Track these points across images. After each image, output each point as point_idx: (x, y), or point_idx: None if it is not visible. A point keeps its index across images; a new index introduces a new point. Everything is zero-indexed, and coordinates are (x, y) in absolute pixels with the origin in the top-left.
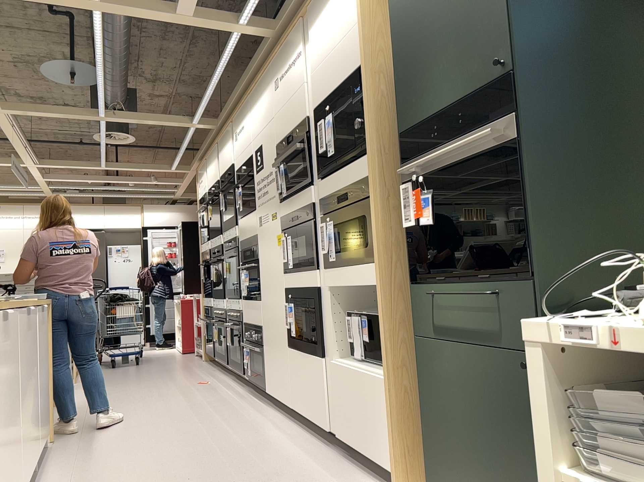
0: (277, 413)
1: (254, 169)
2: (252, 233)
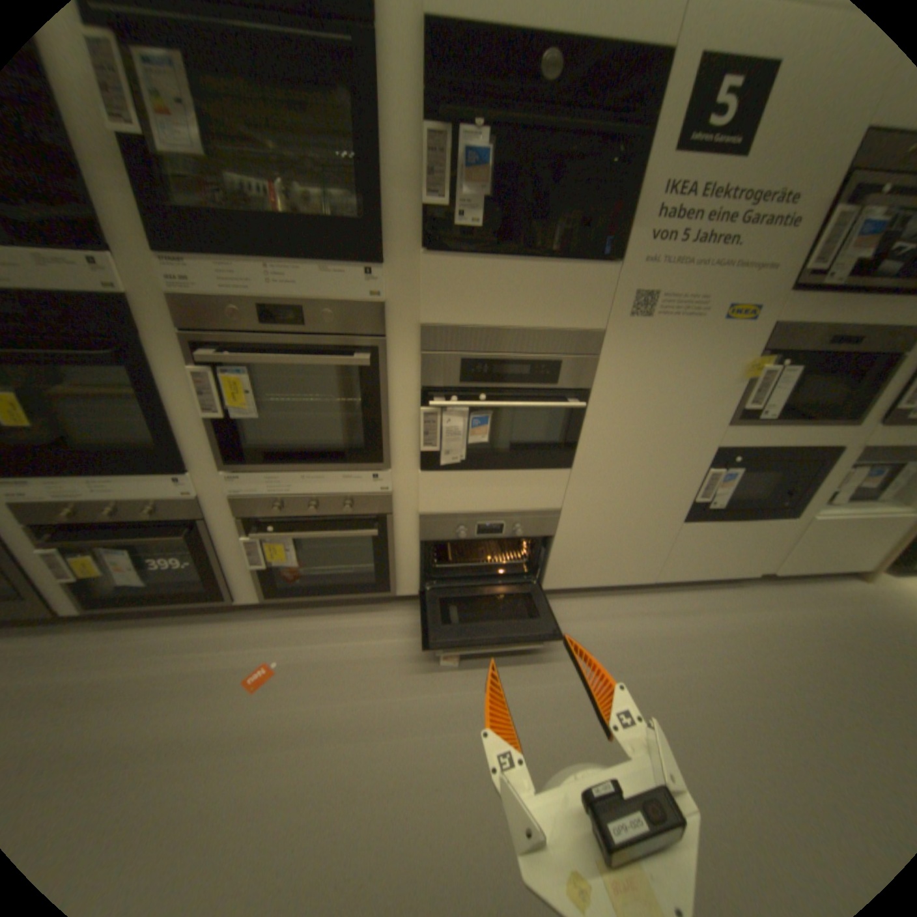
0: (591, 601)
1: (663, 122)
2: (564, 322)
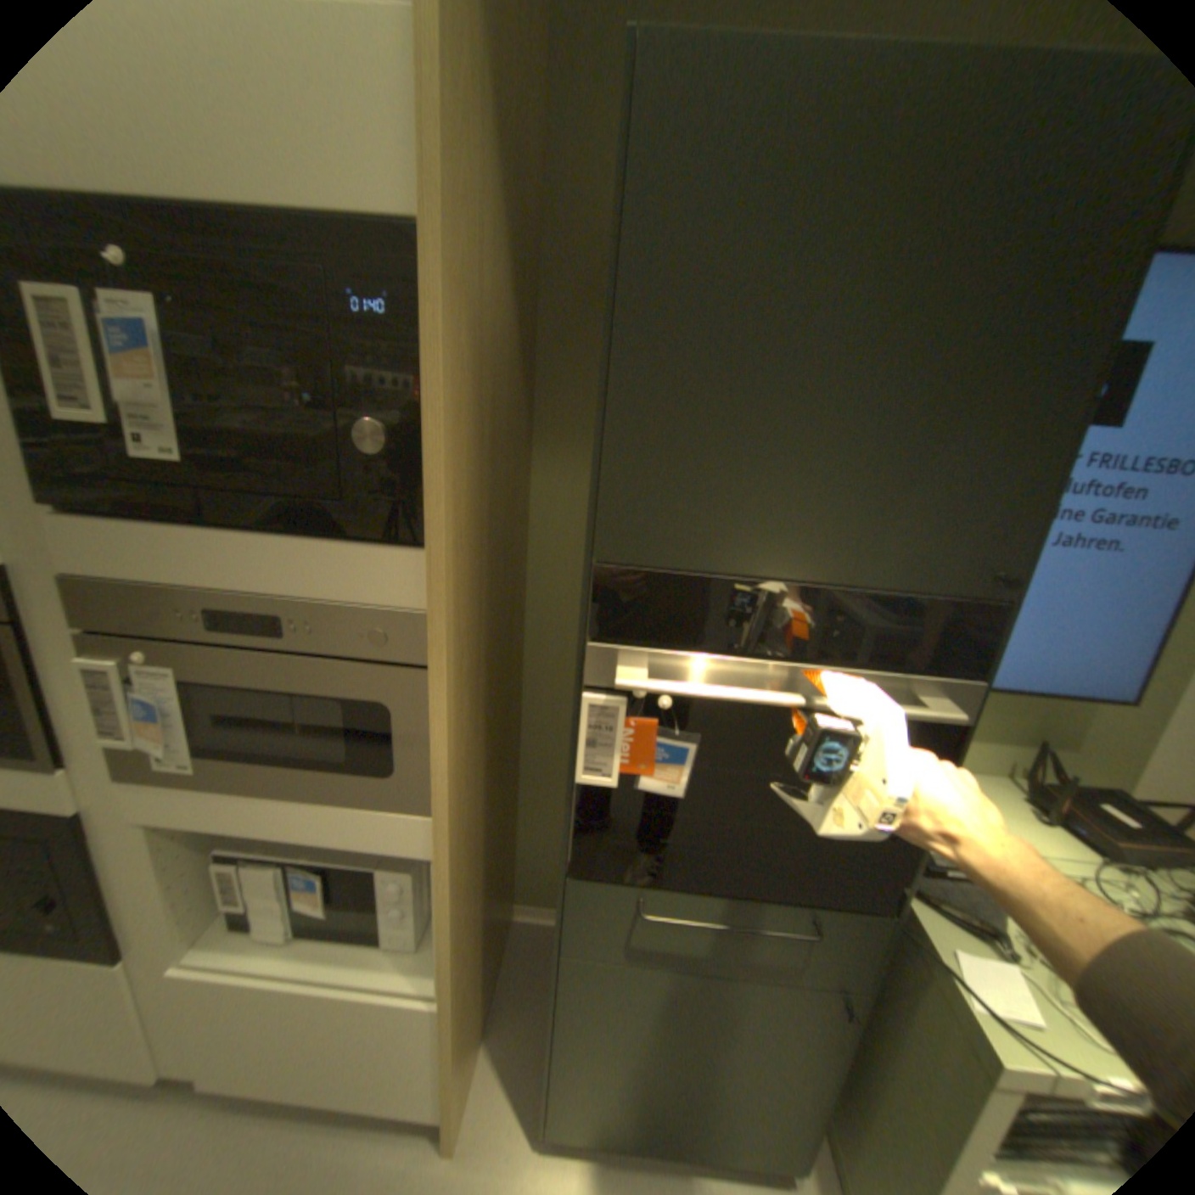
0: None
1: None
2: None
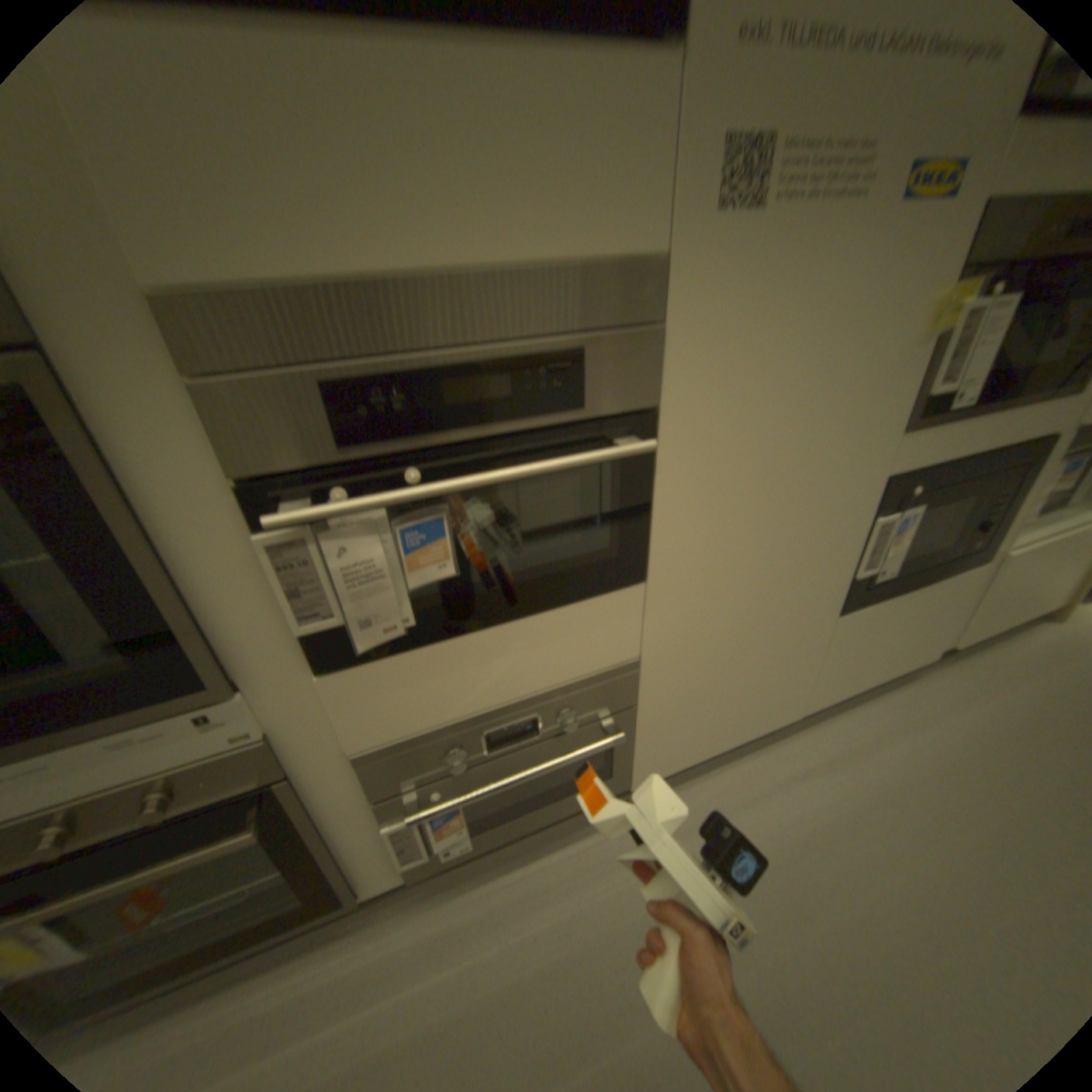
0: (714, 778)
1: None
2: (570, 237)
